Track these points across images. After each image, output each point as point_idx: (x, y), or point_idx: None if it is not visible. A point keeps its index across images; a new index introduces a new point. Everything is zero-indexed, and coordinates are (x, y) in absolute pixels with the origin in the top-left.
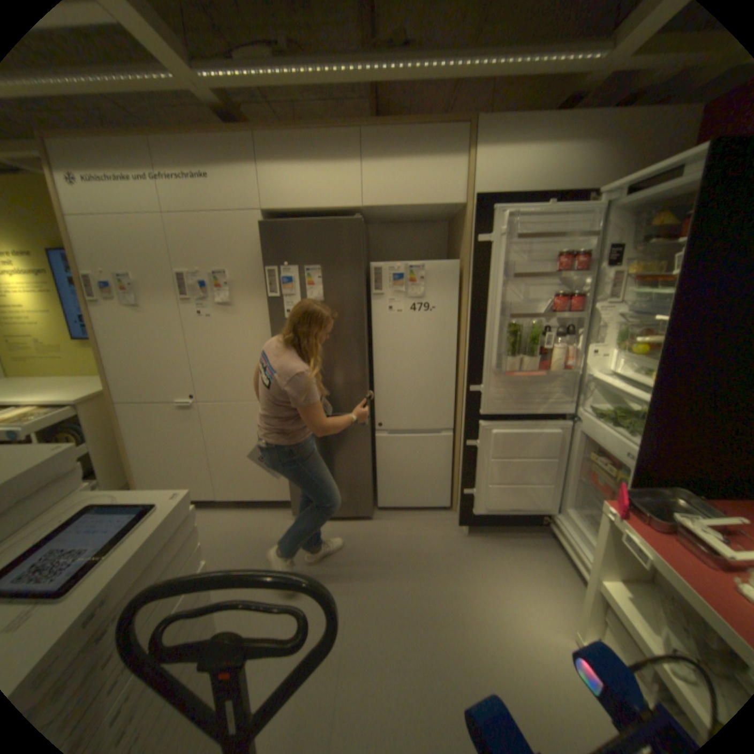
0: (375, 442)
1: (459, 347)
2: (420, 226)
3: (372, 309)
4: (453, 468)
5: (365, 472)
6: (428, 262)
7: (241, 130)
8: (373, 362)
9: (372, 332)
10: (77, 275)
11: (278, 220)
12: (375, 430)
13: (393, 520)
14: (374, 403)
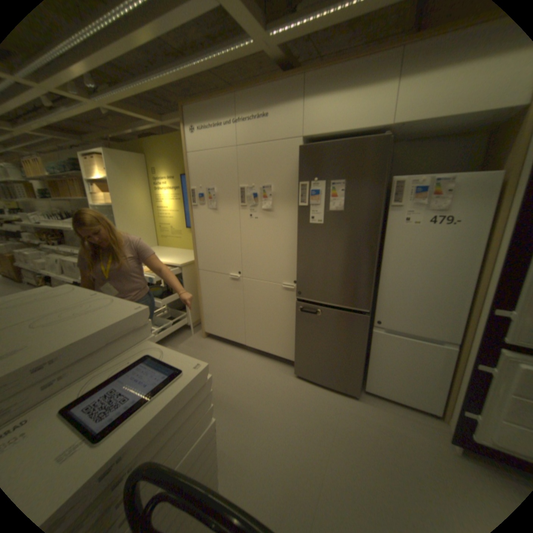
0: (372, 336)
1: (485, 263)
2: (452, 139)
3: (388, 219)
4: (453, 383)
5: (359, 360)
6: (461, 173)
7: (296, 73)
8: (381, 266)
9: (385, 240)
10: (189, 189)
11: (315, 143)
12: (374, 325)
13: (379, 409)
14: (377, 303)
